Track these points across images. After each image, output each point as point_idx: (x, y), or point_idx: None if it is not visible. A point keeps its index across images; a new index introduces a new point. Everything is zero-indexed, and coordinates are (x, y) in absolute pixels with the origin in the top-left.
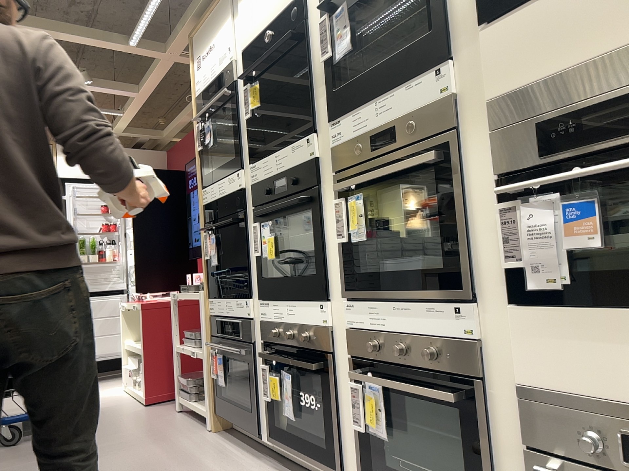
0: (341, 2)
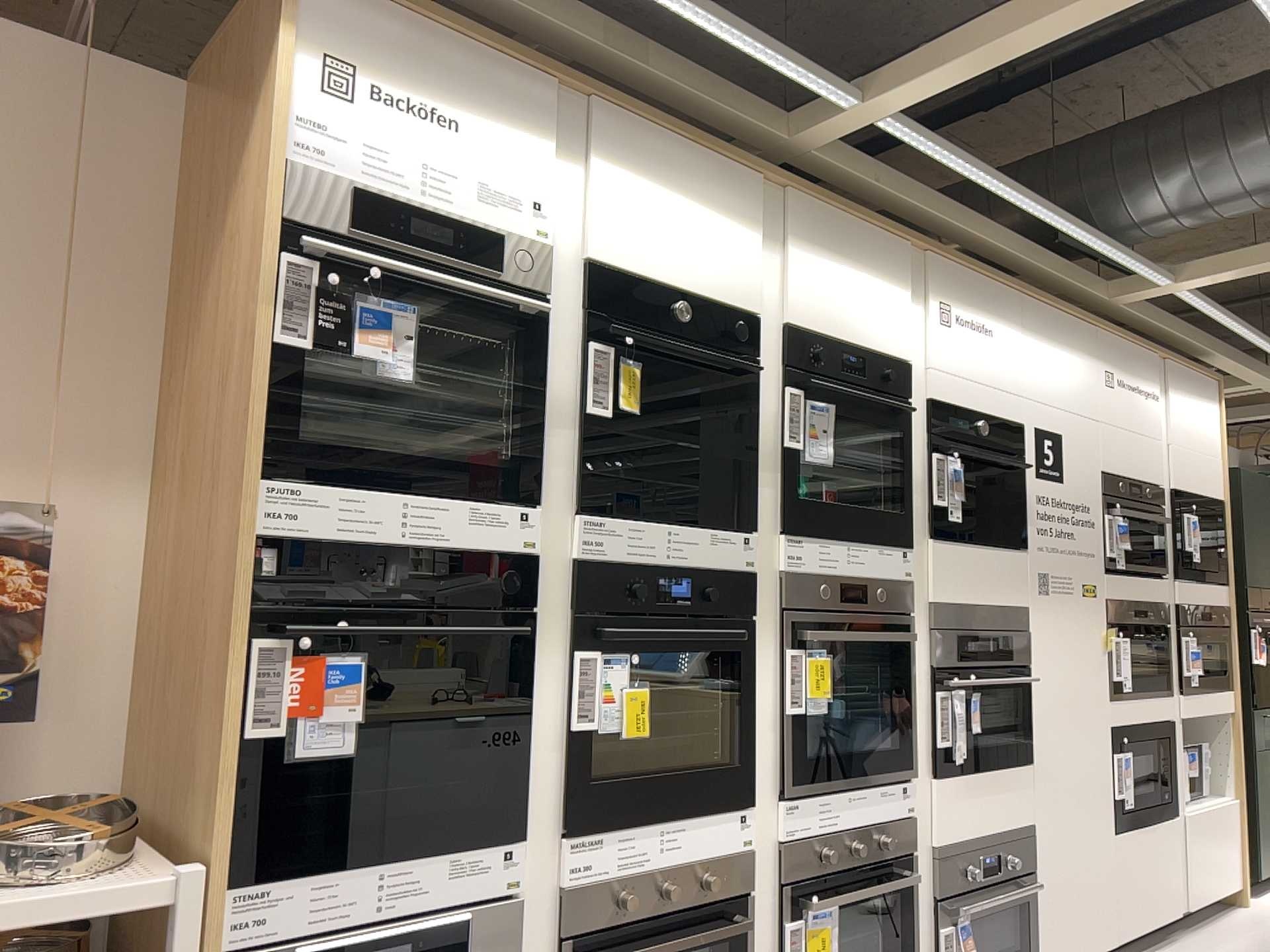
0: (814, 398)
